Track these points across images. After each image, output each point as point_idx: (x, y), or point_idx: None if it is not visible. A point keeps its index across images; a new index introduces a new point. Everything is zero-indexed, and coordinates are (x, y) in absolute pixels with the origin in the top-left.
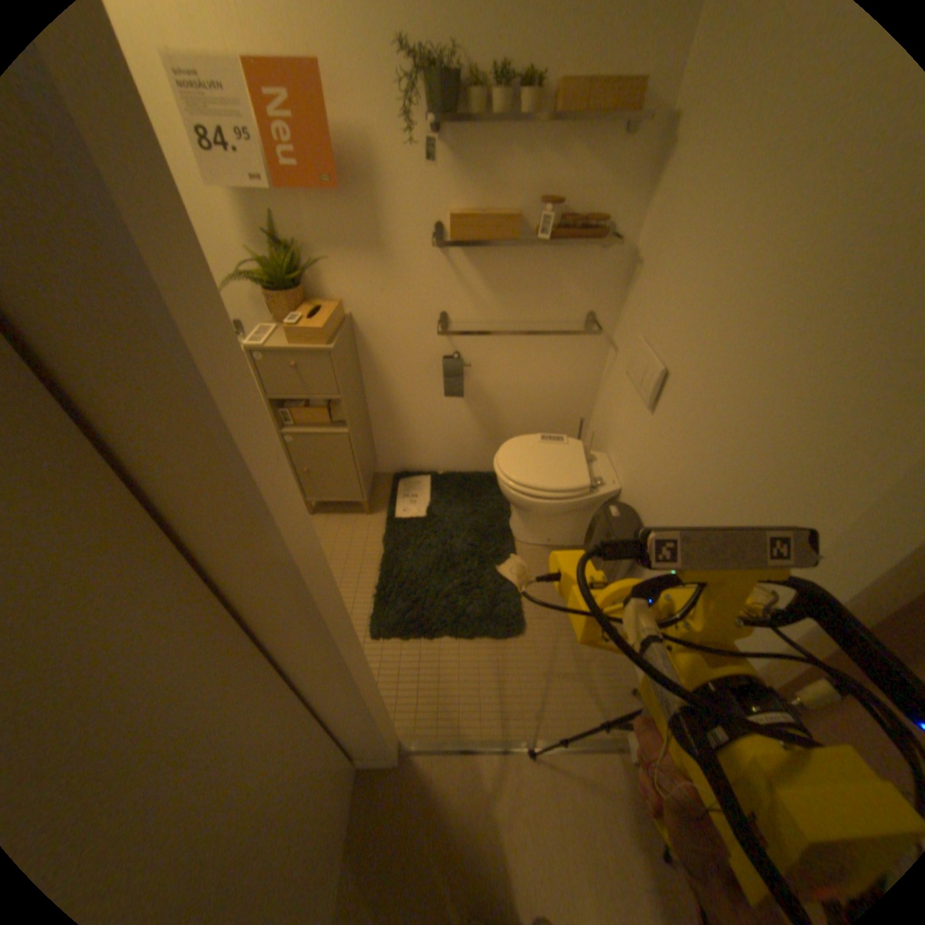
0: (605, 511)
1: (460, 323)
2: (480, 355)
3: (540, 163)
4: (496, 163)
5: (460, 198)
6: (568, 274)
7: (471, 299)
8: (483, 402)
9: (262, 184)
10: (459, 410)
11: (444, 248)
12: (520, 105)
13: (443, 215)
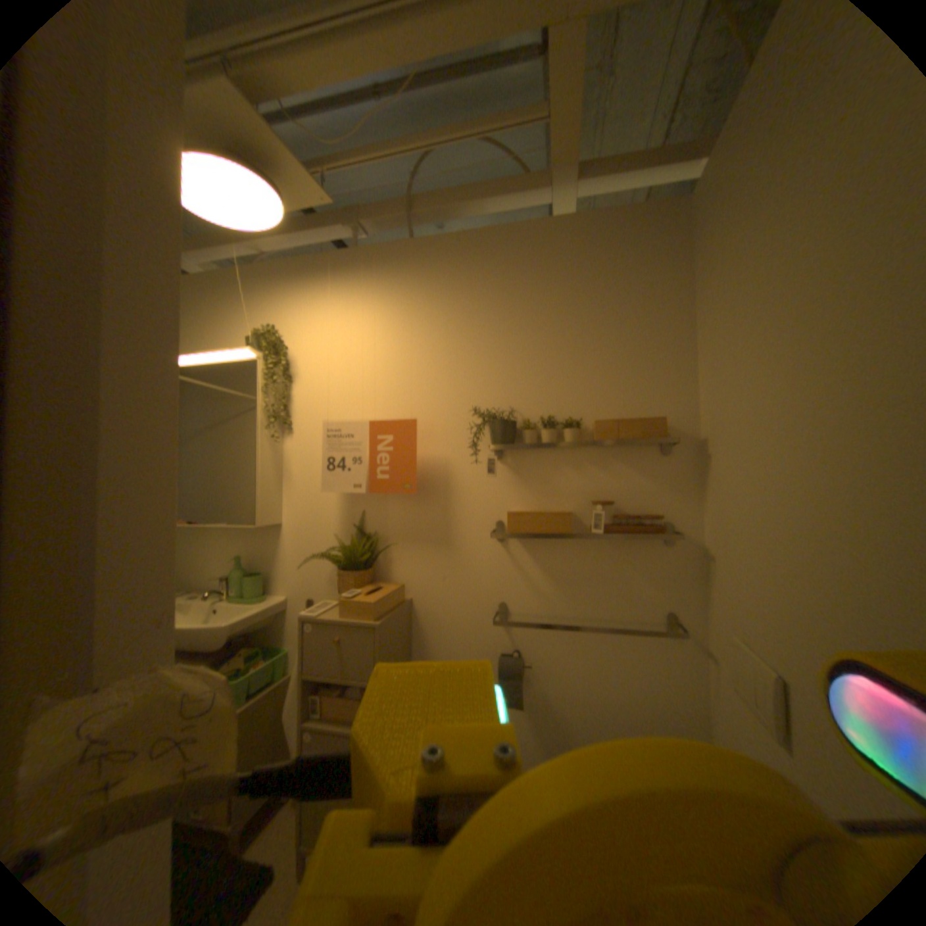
0: None
1: (520, 614)
2: (544, 655)
3: (588, 475)
4: (549, 475)
5: (519, 501)
6: (634, 568)
7: (532, 590)
8: (553, 722)
9: (364, 492)
10: (521, 731)
11: (504, 540)
12: (565, 438)
13: (504, 513)
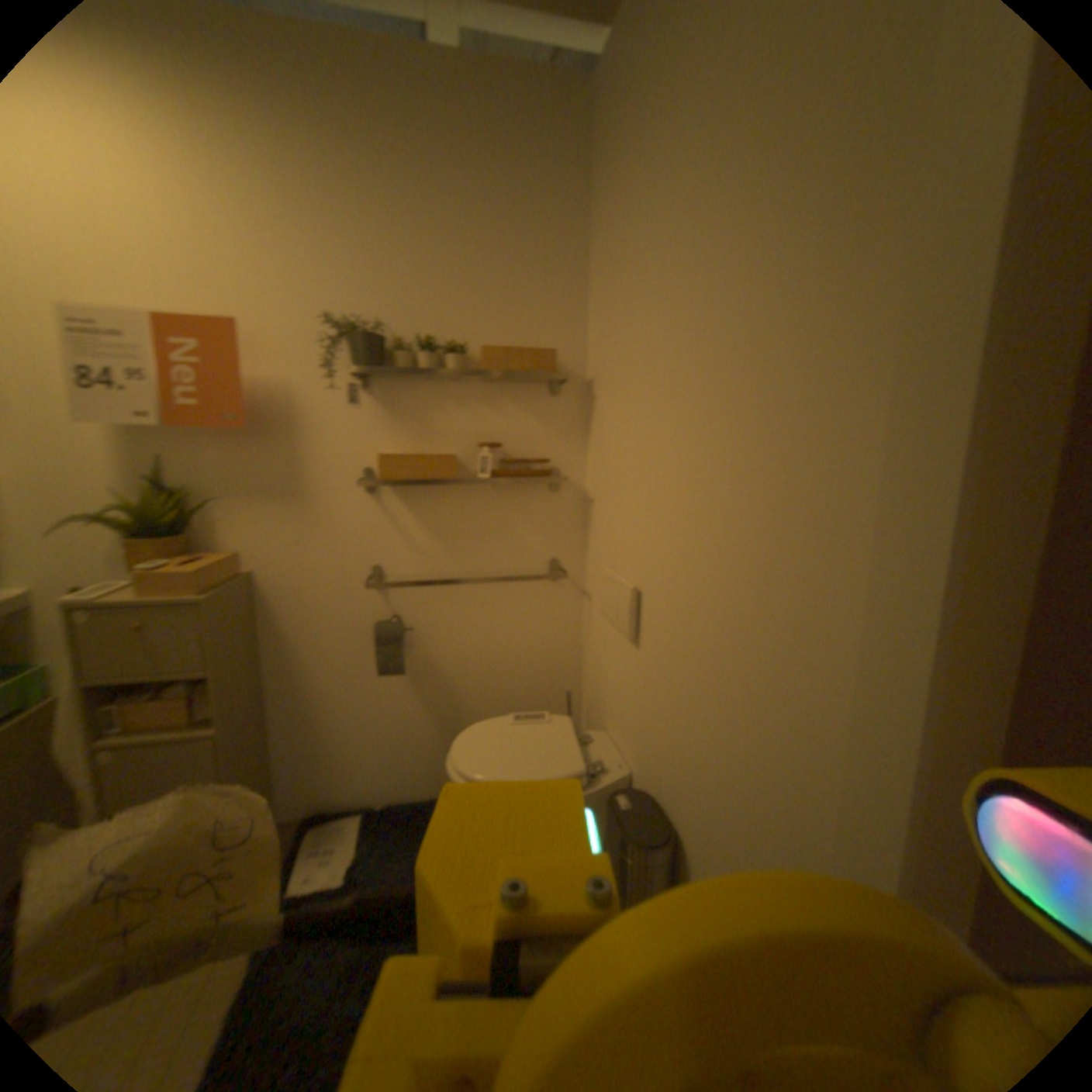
0: (613, 802)
1: (398, 575)
2: (427, 616)
3: (472, 413)
4: (427, 412)
5: (391, 443)
6: (520, 515)
7: (411, 547)
8: (437, 681)
9: (152, 427)
10: (404, 697)
11: (375, 491)
12: (446, 366)
13: (372, 458)
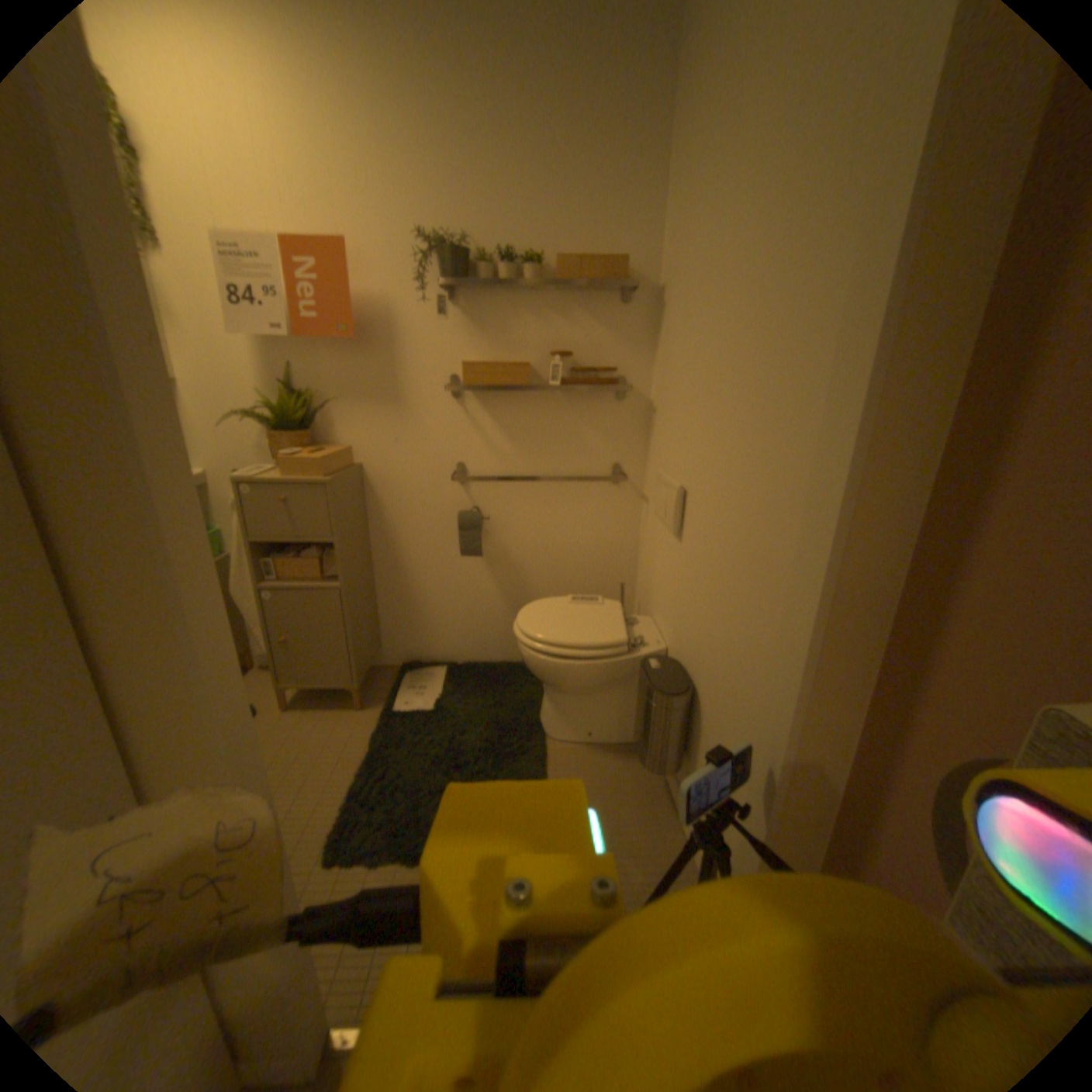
0: (647, 663)
1: (480, 472)
2: (504, 508)
3: (549, 322)
4: (508, 321)
5: (476, 350)
6: (588, 421)
7: (491, 447)
8: (511, 565)
9: (286, 337)
10: (483, 576)
11: (462, 396)
12: (526, 276)
13: (460, 365)
